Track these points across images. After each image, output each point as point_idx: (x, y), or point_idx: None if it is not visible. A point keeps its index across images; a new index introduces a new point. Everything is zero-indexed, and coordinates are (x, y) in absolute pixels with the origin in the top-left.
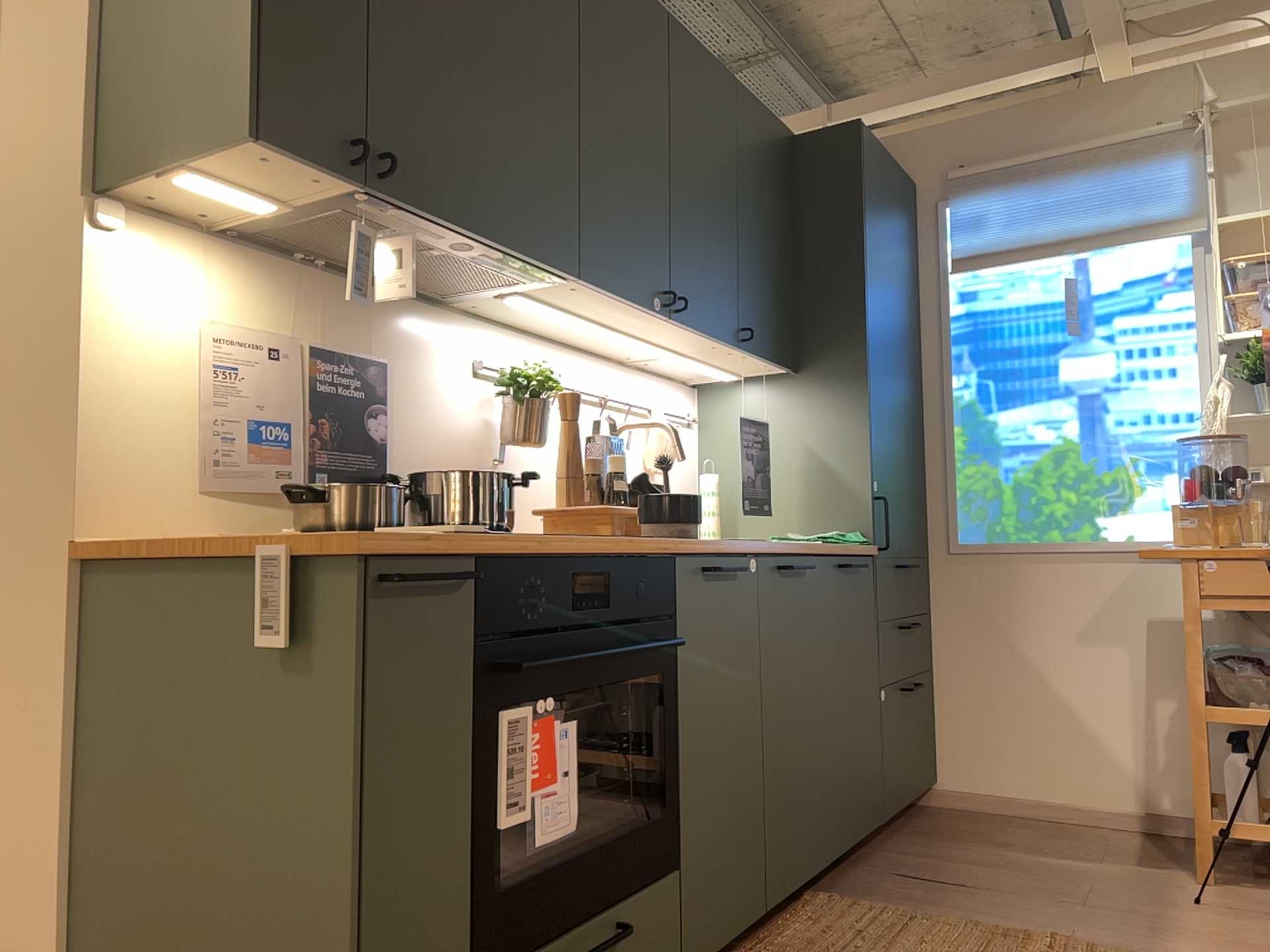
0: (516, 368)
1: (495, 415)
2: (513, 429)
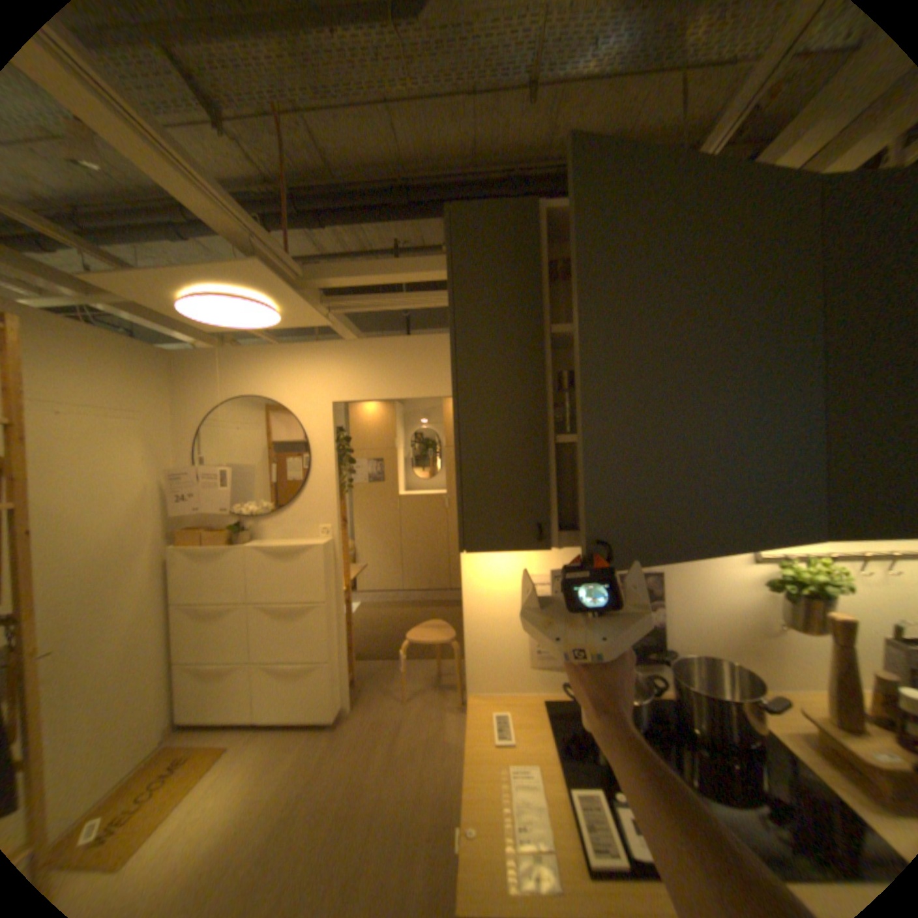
0: (795, 565)
1: (780, 594)
2: (794, 616)
